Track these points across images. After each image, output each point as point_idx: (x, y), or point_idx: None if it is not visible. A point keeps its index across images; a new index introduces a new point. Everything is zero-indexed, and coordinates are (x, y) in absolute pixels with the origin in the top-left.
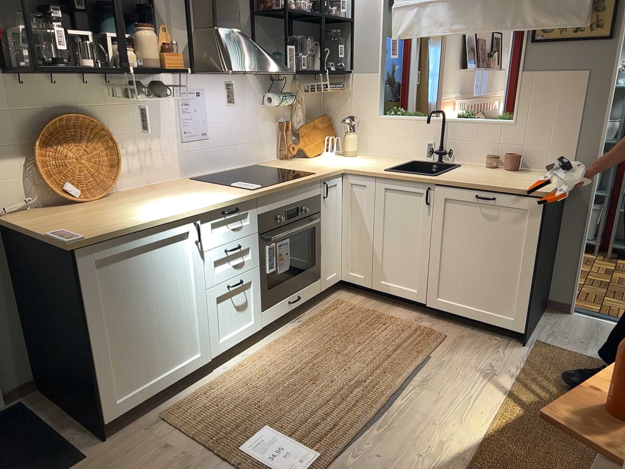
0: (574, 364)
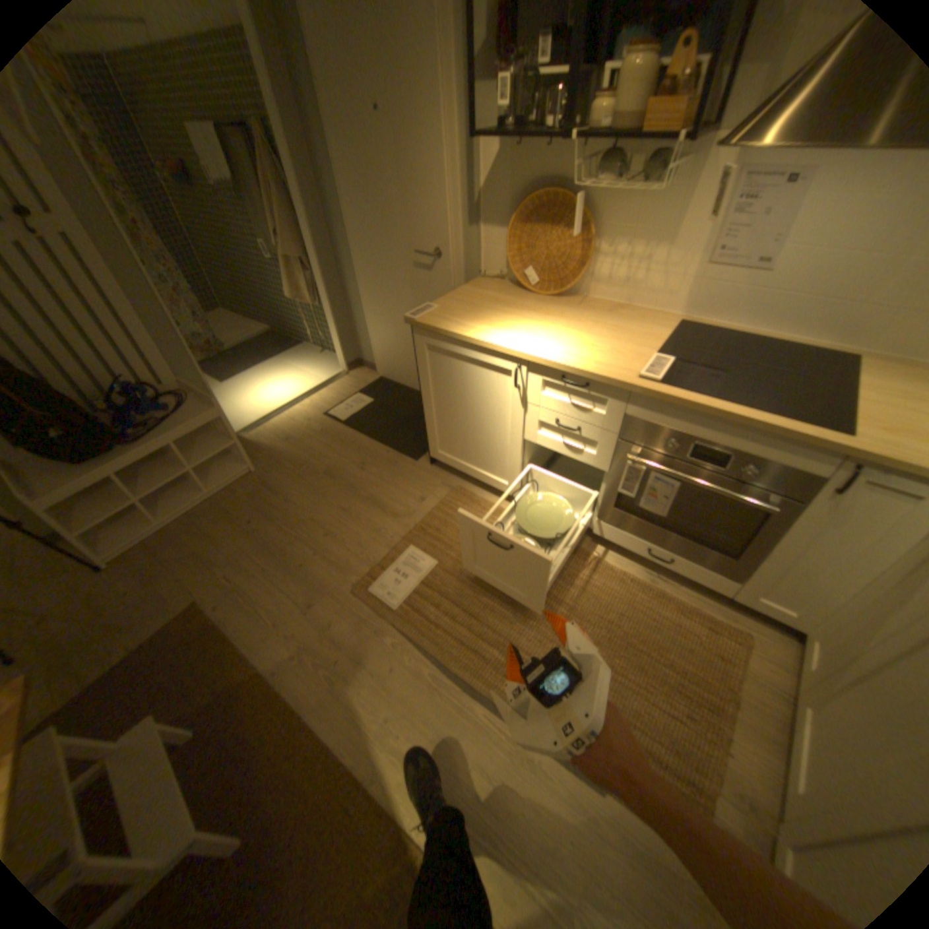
0: None
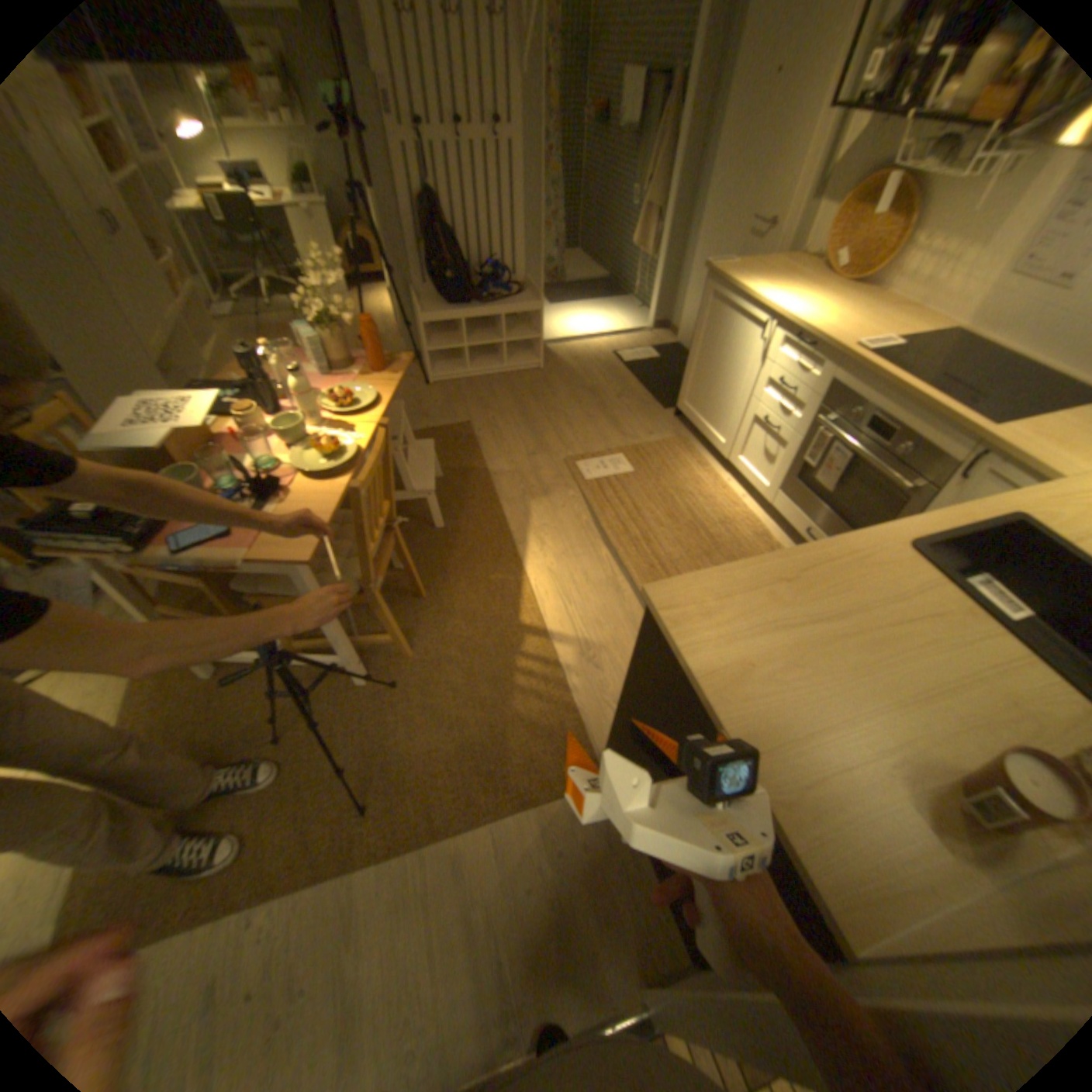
0: (530, 760)
